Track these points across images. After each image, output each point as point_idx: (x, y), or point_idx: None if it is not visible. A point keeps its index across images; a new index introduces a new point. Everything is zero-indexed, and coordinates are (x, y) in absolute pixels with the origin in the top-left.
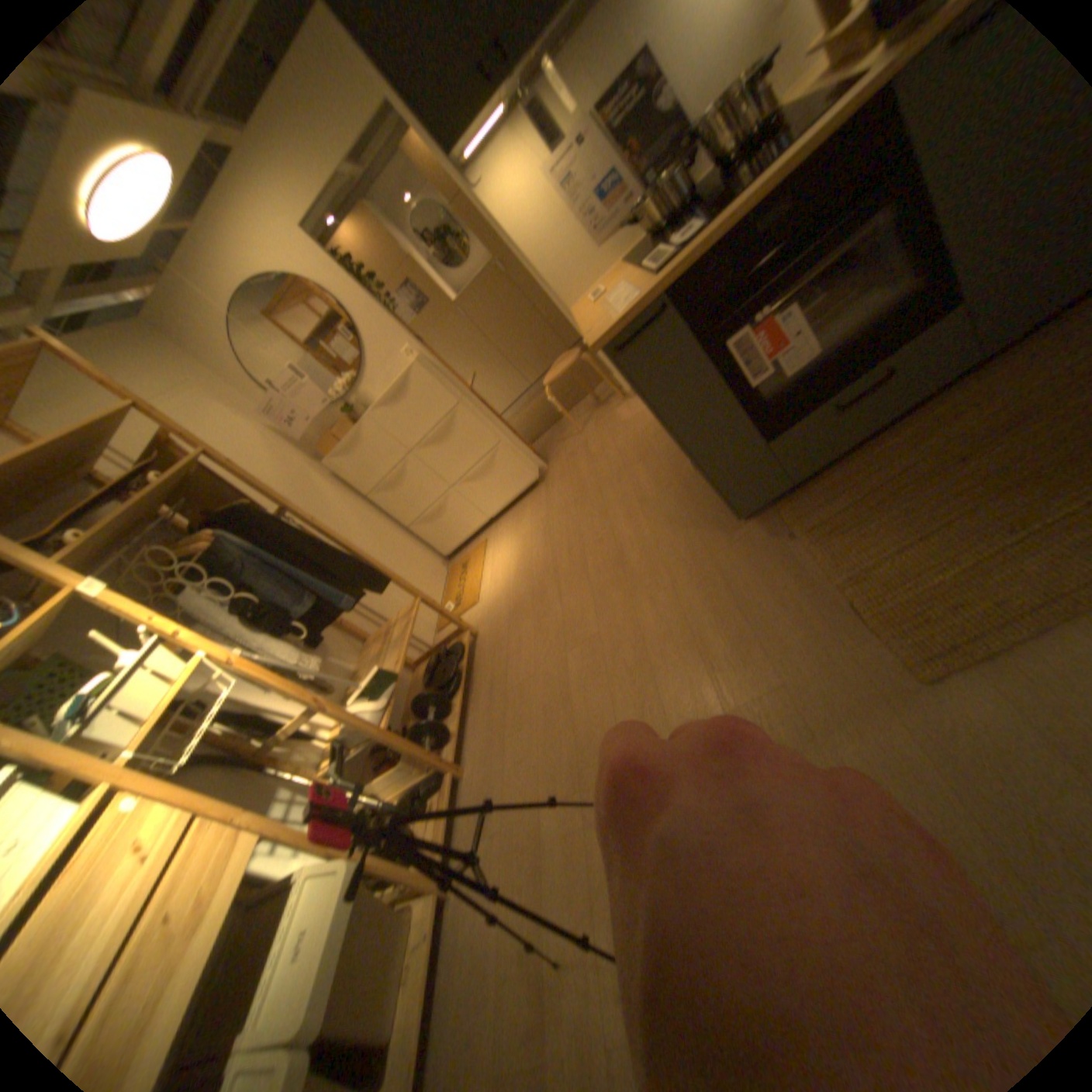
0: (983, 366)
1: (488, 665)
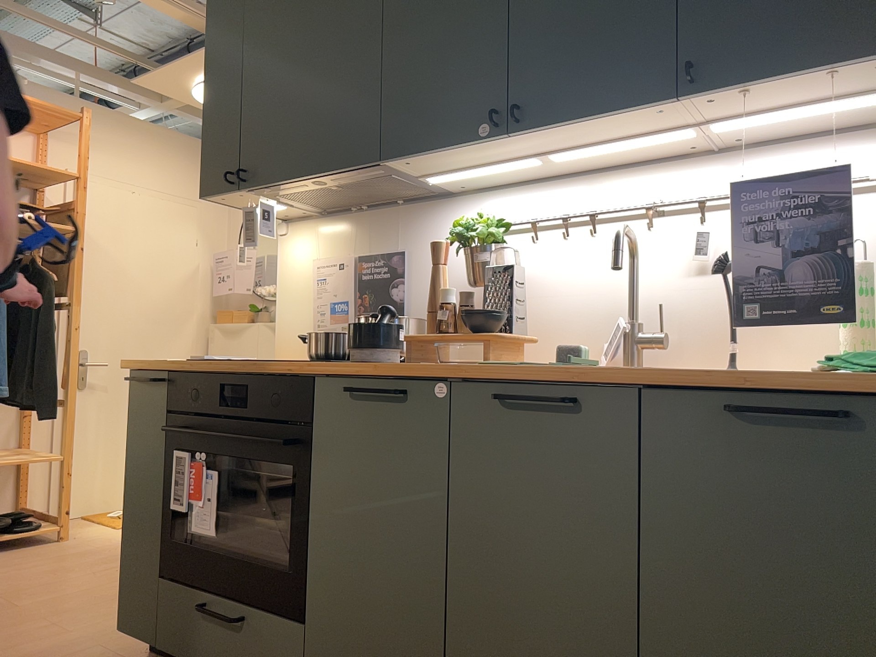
0: None
1: (0, 559)
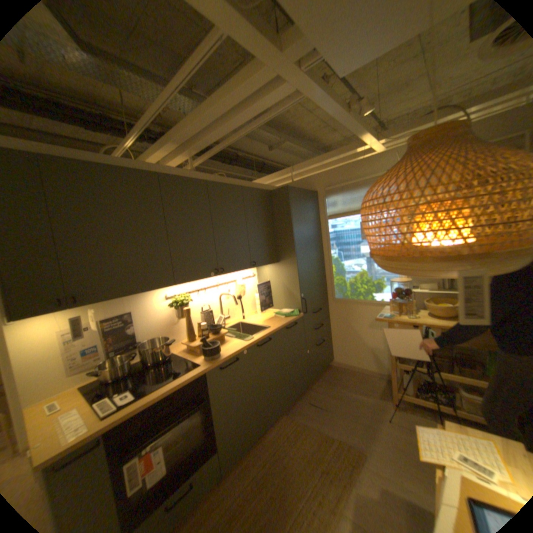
0: (220, 481)
1: None
